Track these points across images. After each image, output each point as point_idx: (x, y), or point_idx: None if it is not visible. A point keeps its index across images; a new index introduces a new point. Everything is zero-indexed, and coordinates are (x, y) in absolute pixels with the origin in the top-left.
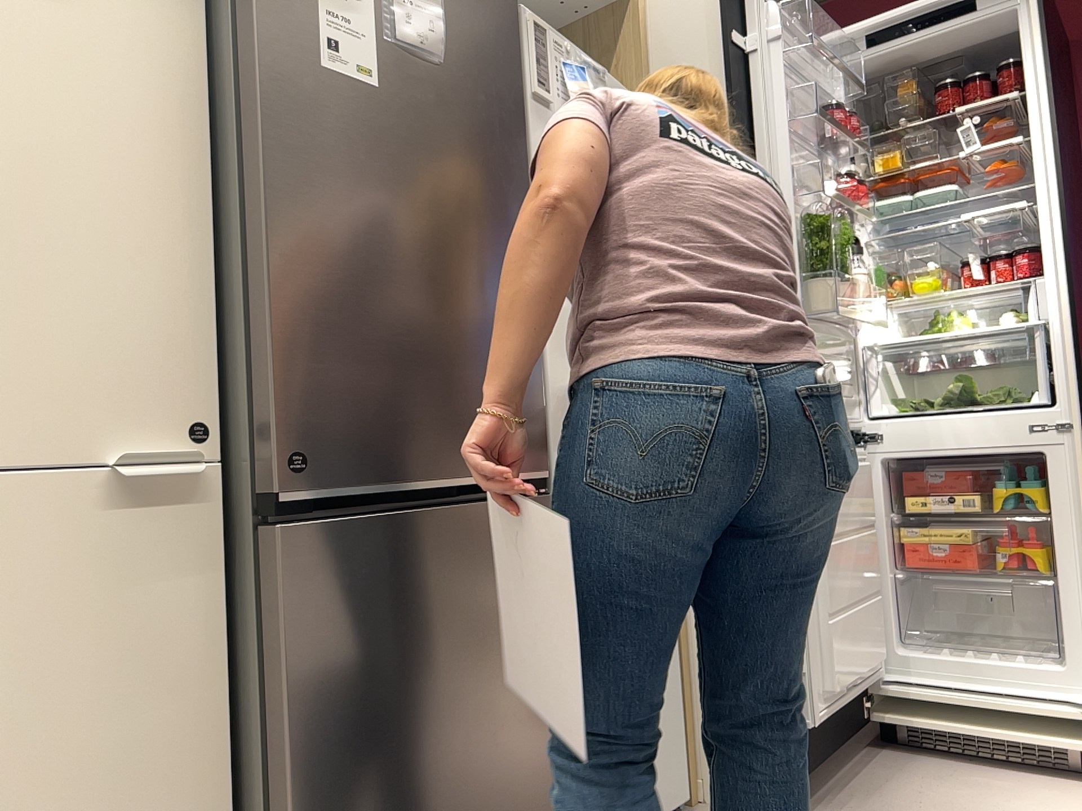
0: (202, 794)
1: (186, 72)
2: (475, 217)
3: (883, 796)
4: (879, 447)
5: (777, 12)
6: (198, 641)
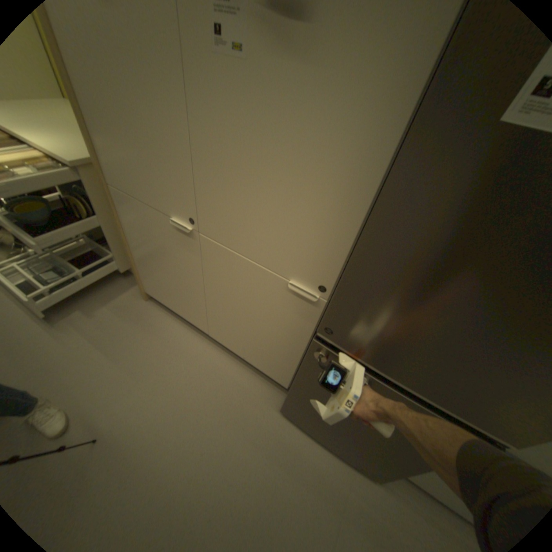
0: (294, 355)
1: (400, 102)
2: None
3: None
4: None
5: None
6: (304, 332)
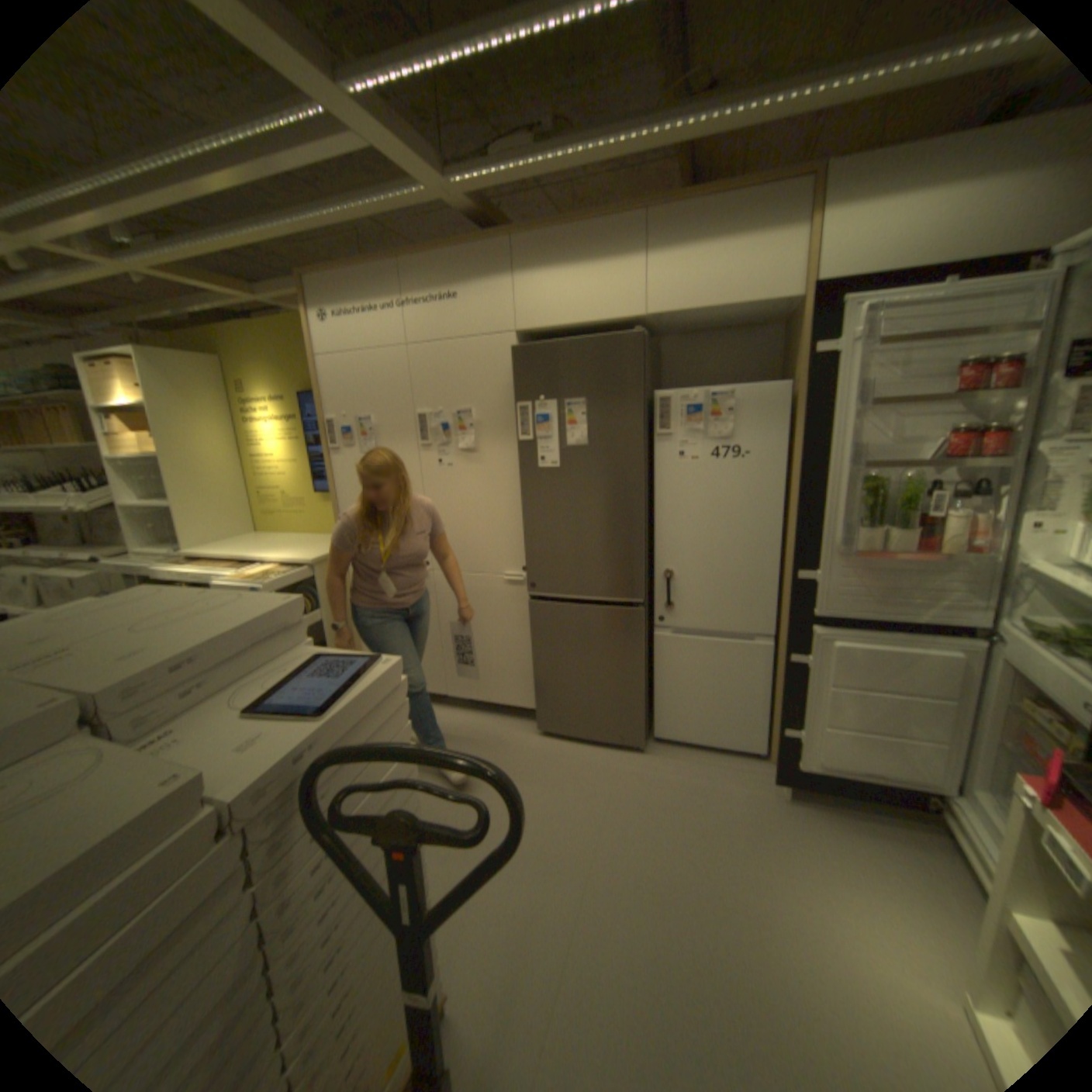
0: (530, 652)
1: (519, 470)
2: (605, 503)
3: (859, 839)
4: (1004, 649)
5: (873, 309)
6: (528, 618)
